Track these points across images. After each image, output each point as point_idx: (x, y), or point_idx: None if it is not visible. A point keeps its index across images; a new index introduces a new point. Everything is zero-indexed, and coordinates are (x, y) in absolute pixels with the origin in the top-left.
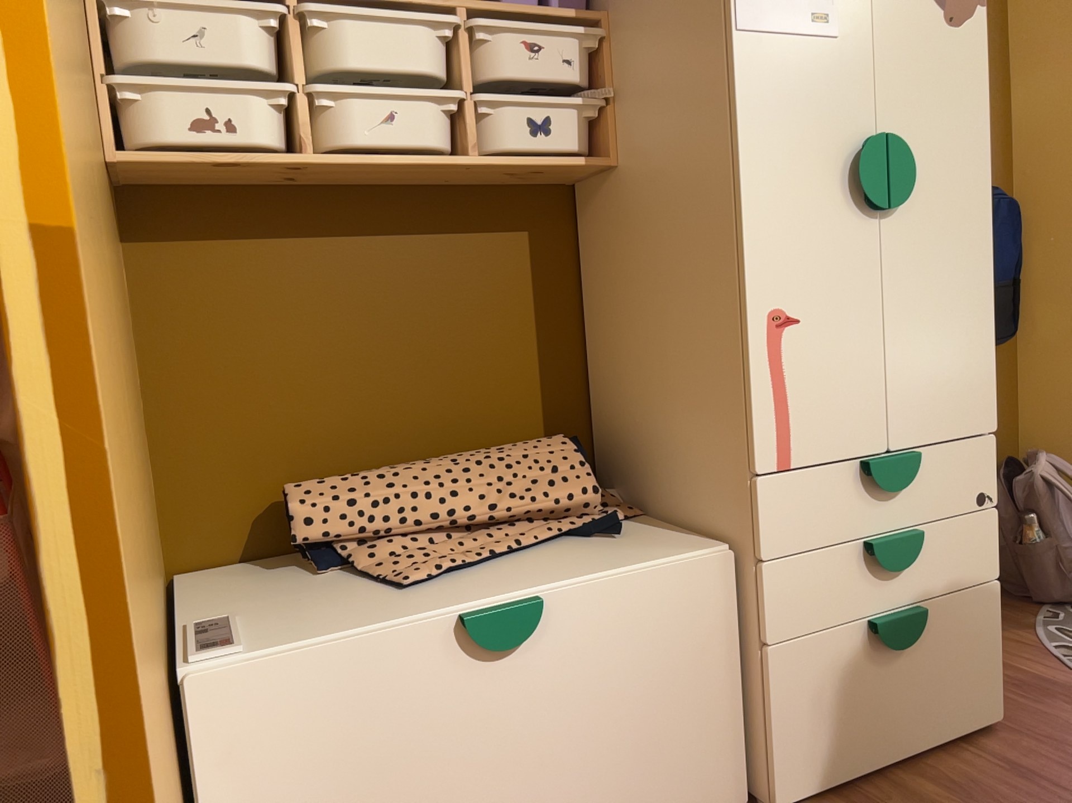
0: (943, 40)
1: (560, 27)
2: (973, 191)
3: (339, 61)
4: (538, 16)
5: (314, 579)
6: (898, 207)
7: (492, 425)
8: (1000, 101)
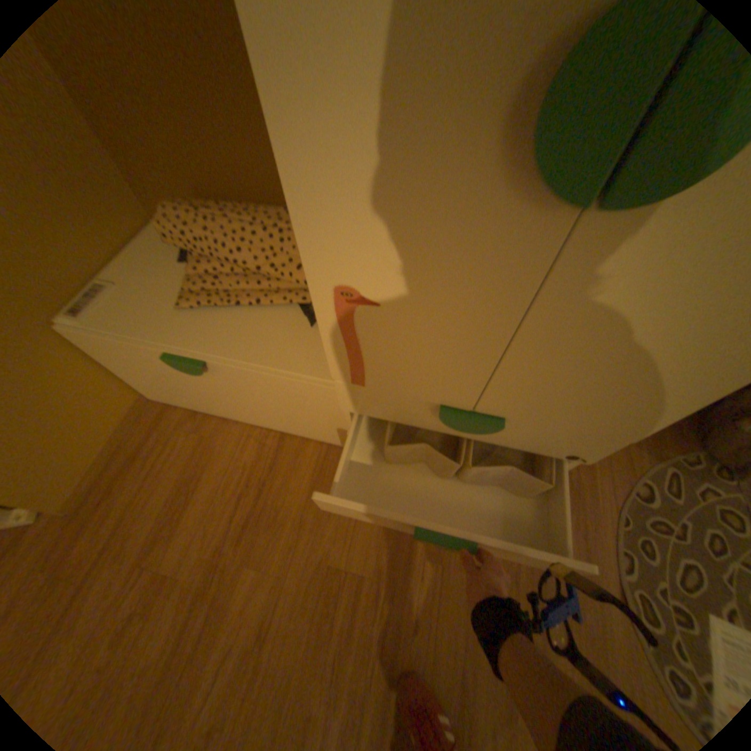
0: None
1: None
2: None
3: None
4: None
5: (174, 268)
6: (636, 200)
7: None
8: None
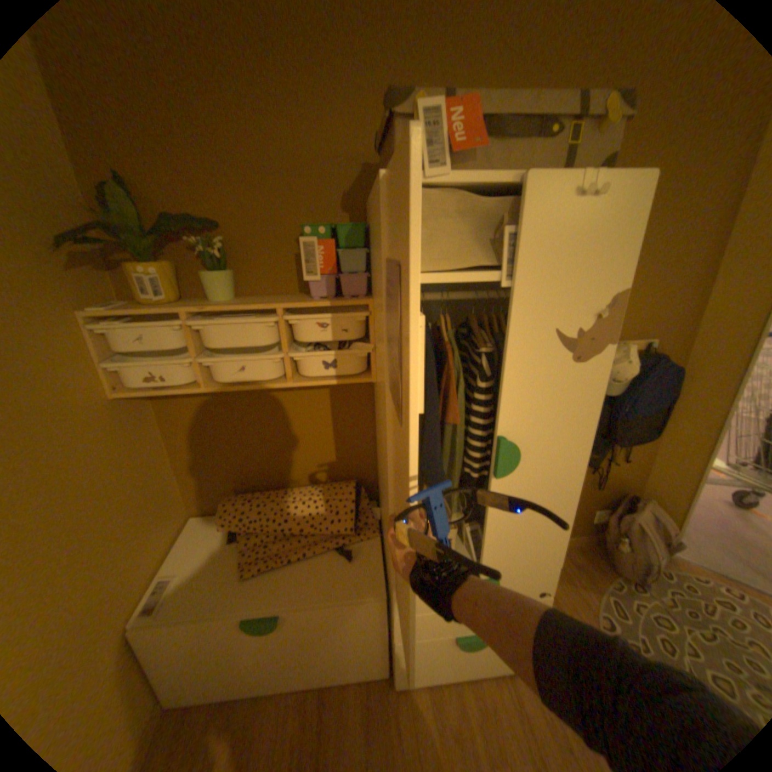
0: (565, 372)
1: (337, 316)
2: (572, 458)
3: (213, 342)
4: (325, 308)
5: (222, 548)
6: (503, 474)
7: (325, 471)
8: (700, 296)
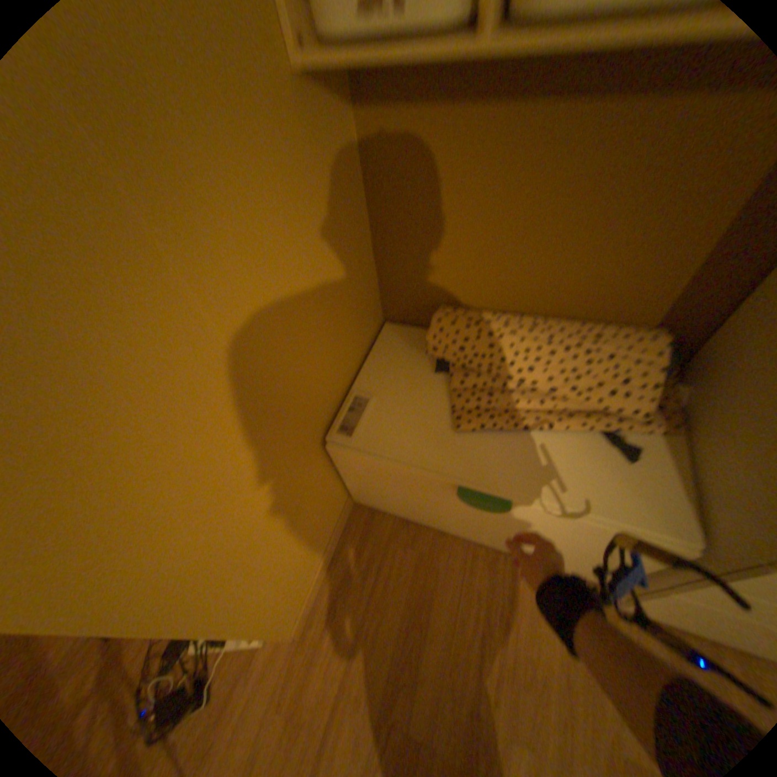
0: None
1: None
2: None
3: None
4: None
5: (429, 375)
6: None
7: (613, 300)
8: None
